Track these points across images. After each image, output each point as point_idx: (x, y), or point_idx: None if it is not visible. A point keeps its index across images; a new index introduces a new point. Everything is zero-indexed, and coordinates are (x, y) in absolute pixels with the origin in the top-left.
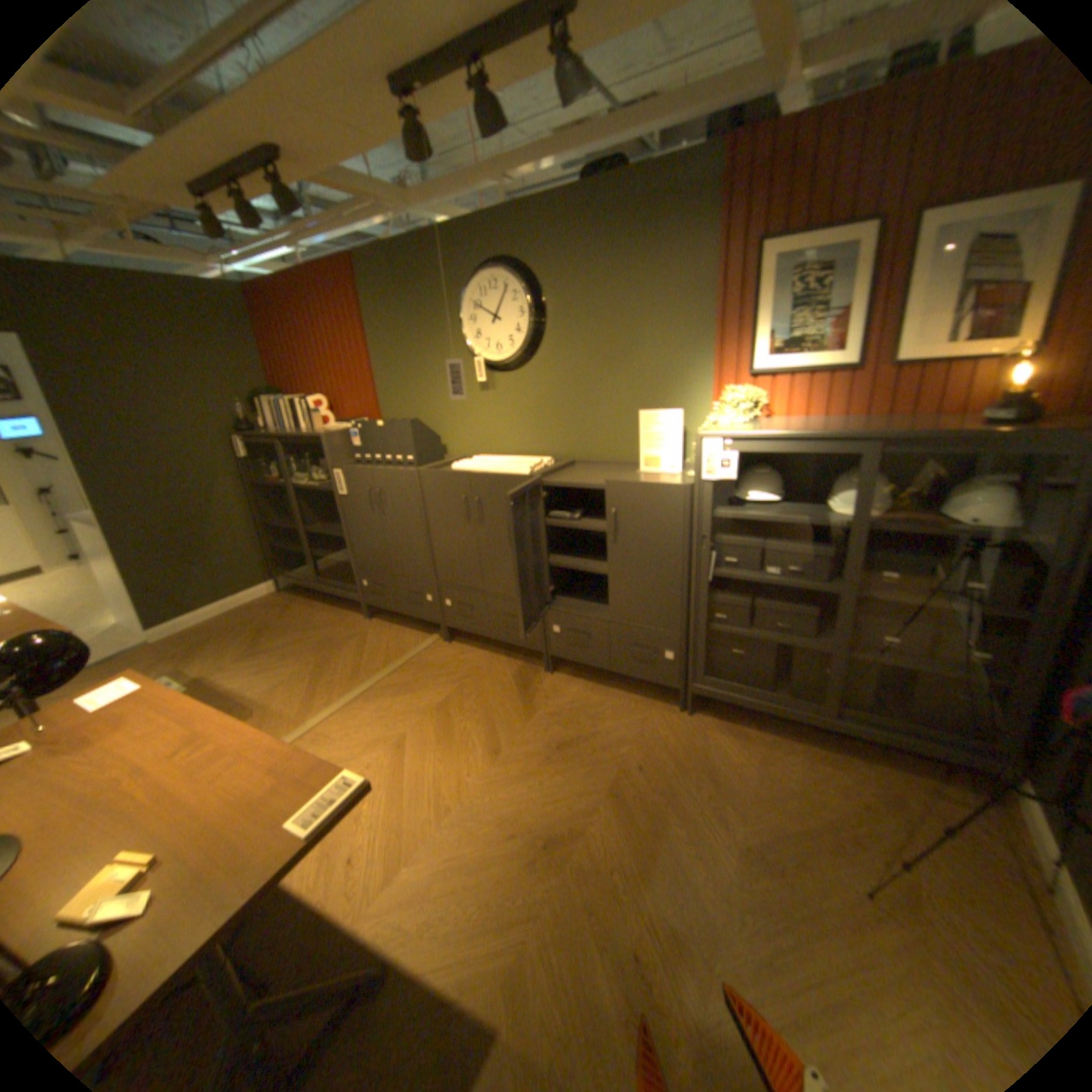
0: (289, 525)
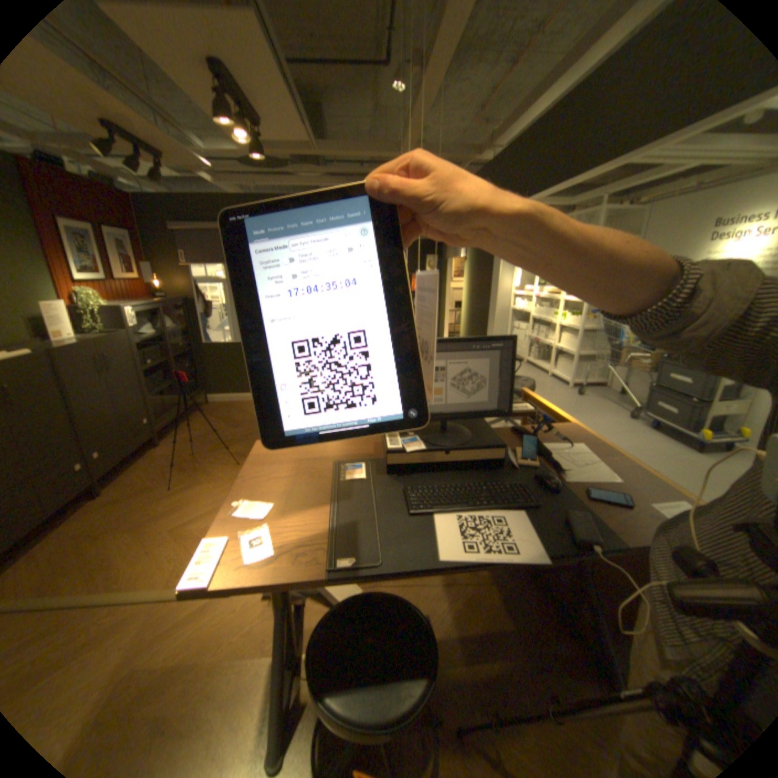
0: None
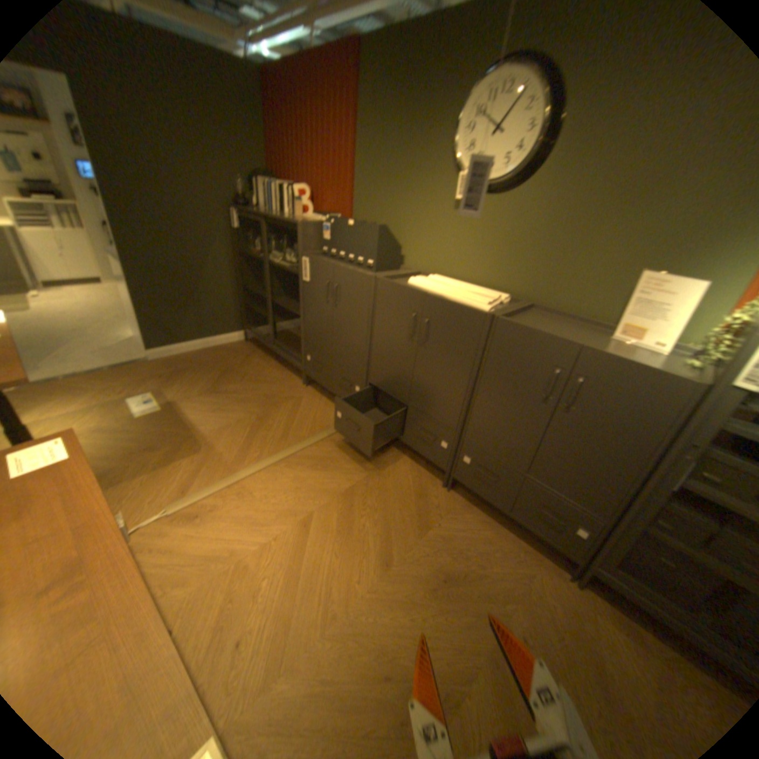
0: (261, 293)
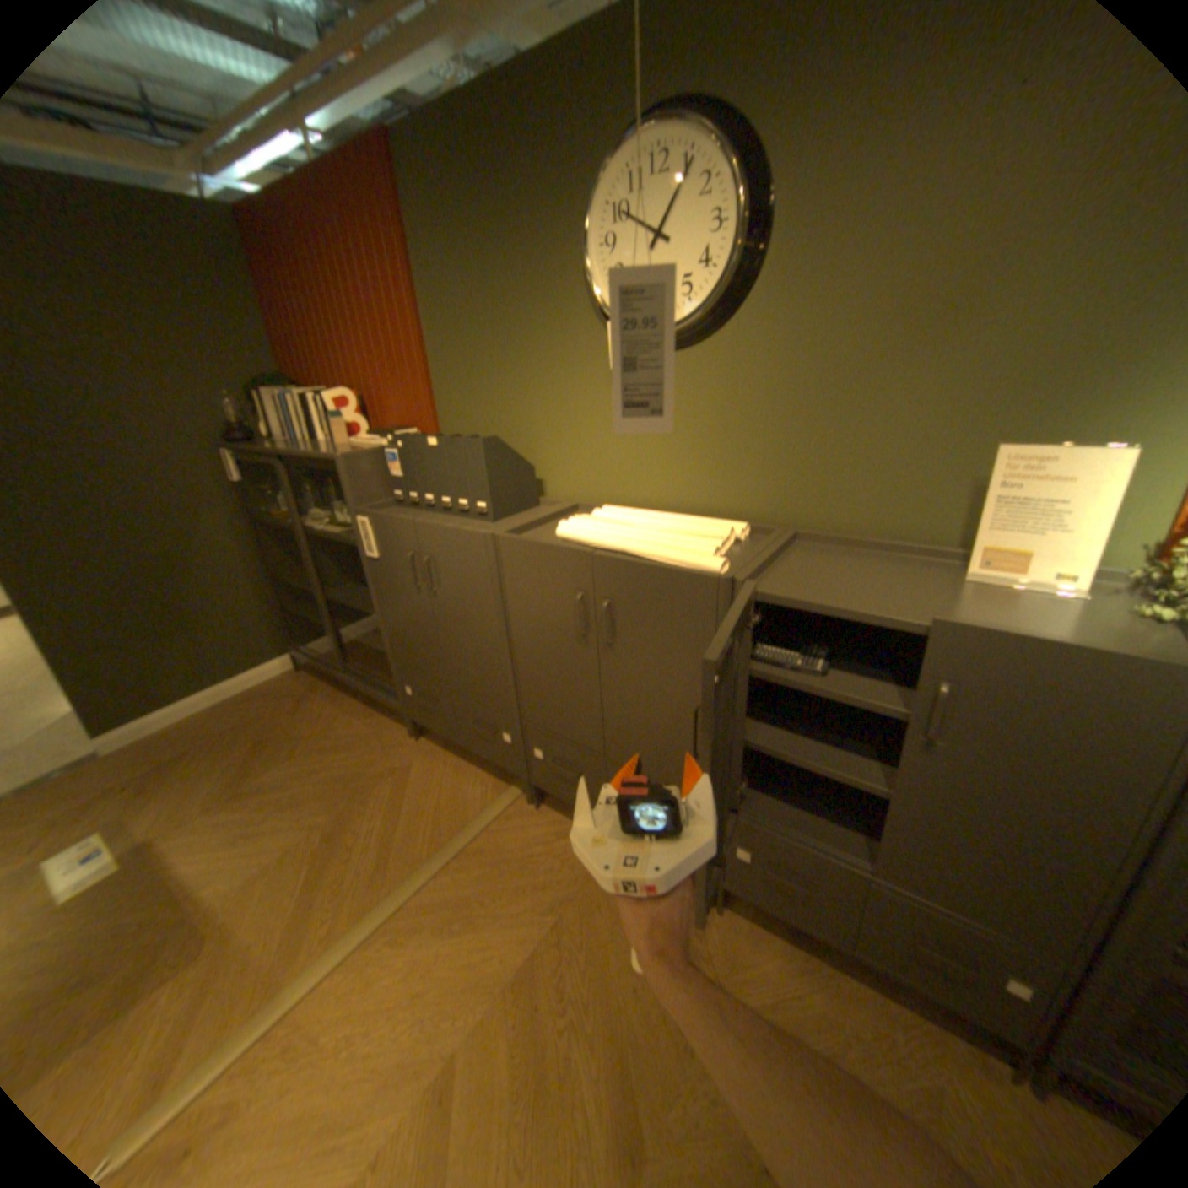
0: (307, 584)
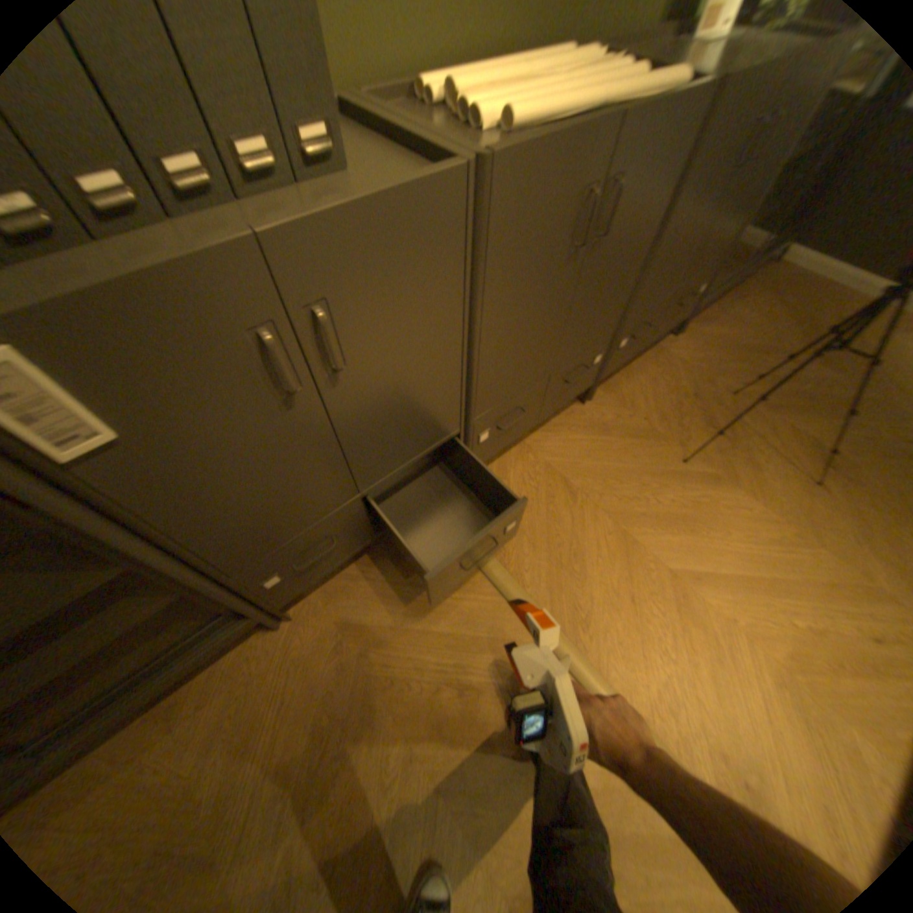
0: None
